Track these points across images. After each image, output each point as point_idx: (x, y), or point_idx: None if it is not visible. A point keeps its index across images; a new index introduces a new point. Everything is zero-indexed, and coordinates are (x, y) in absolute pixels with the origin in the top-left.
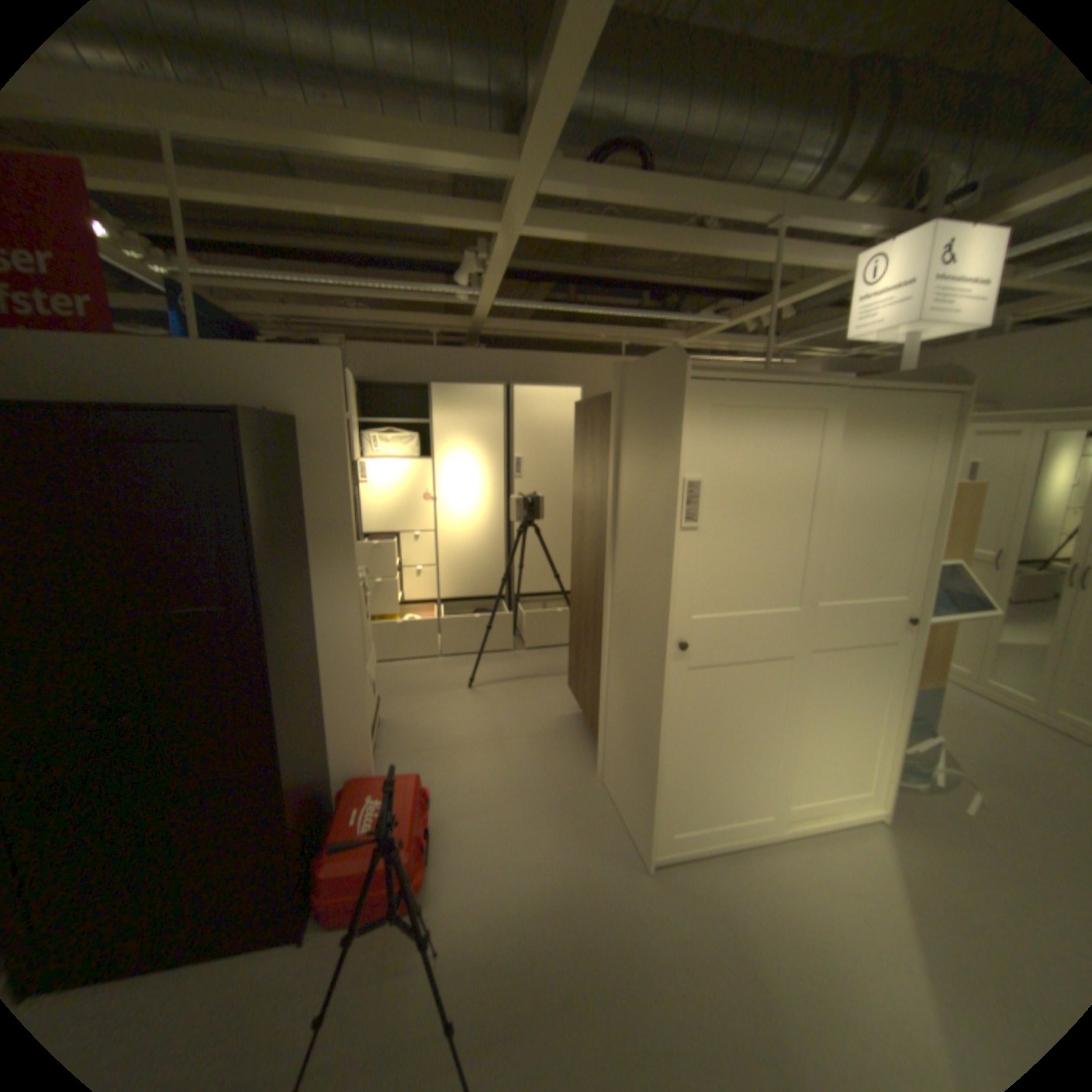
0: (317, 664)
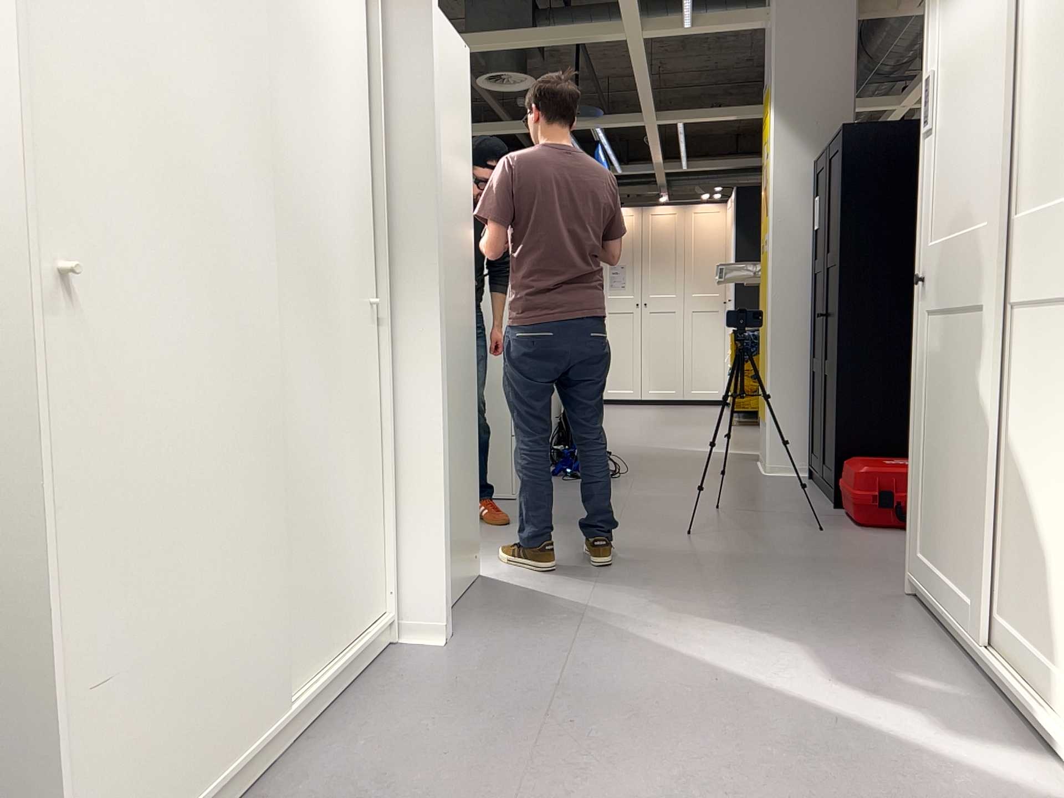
0: None
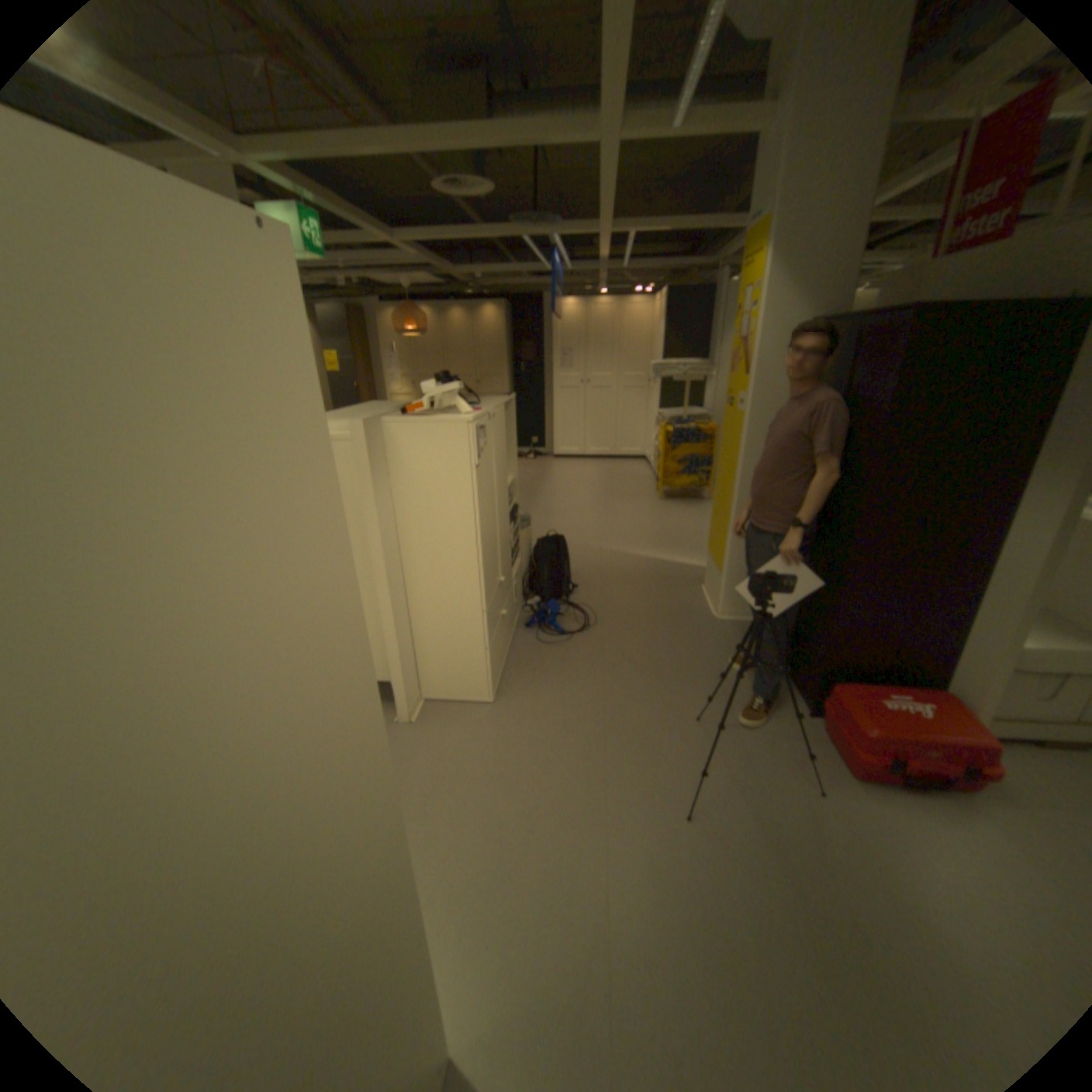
0: (989, 572)
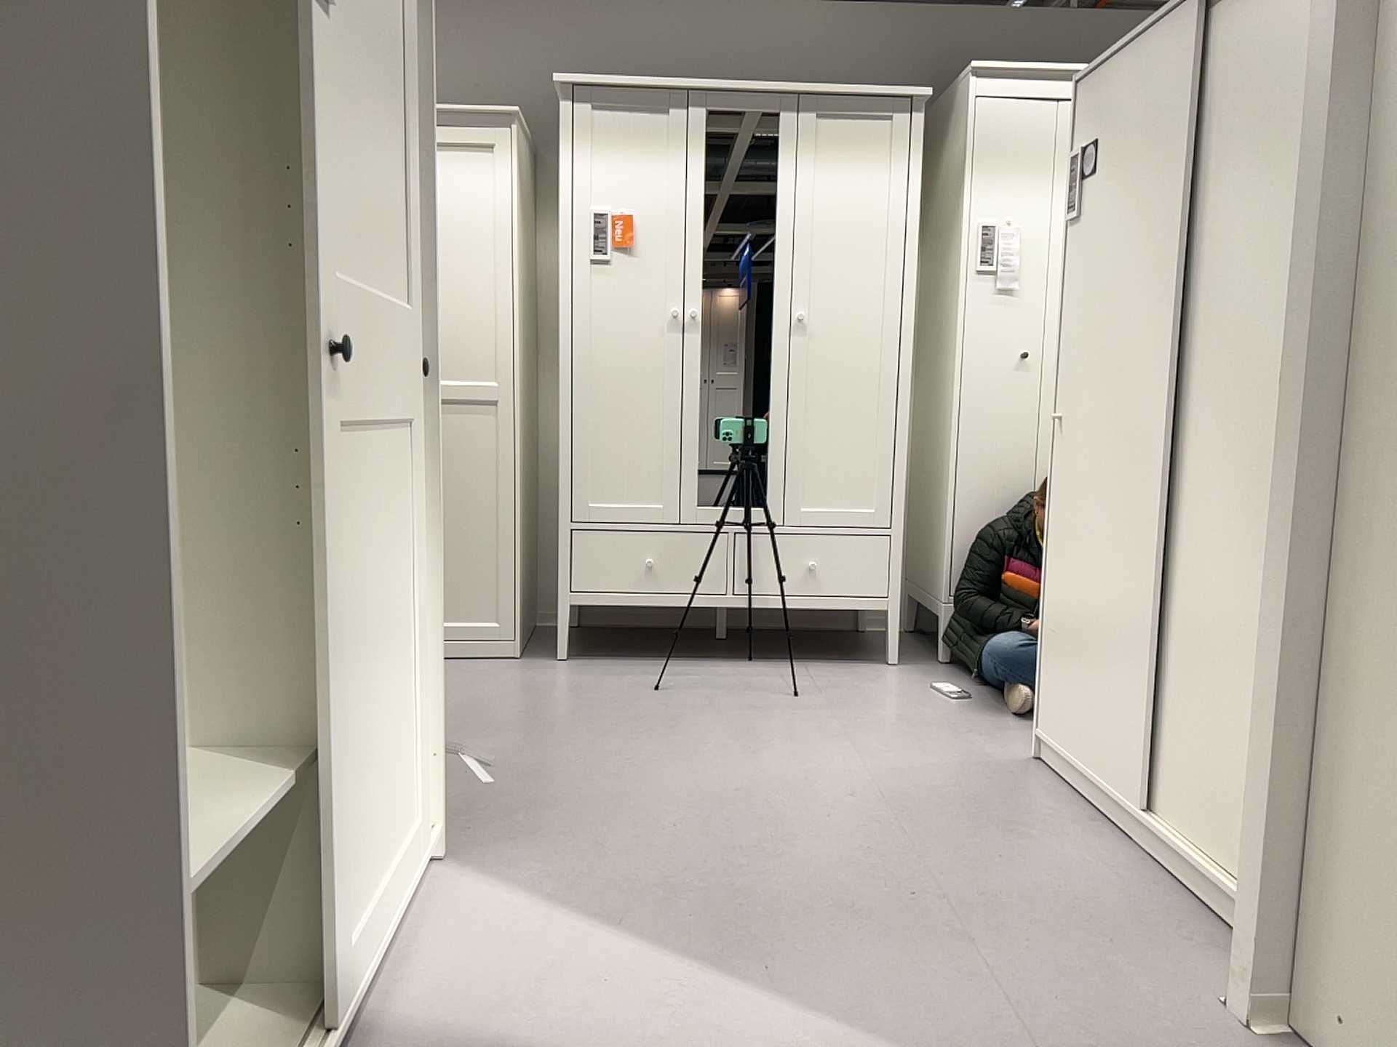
0: None
